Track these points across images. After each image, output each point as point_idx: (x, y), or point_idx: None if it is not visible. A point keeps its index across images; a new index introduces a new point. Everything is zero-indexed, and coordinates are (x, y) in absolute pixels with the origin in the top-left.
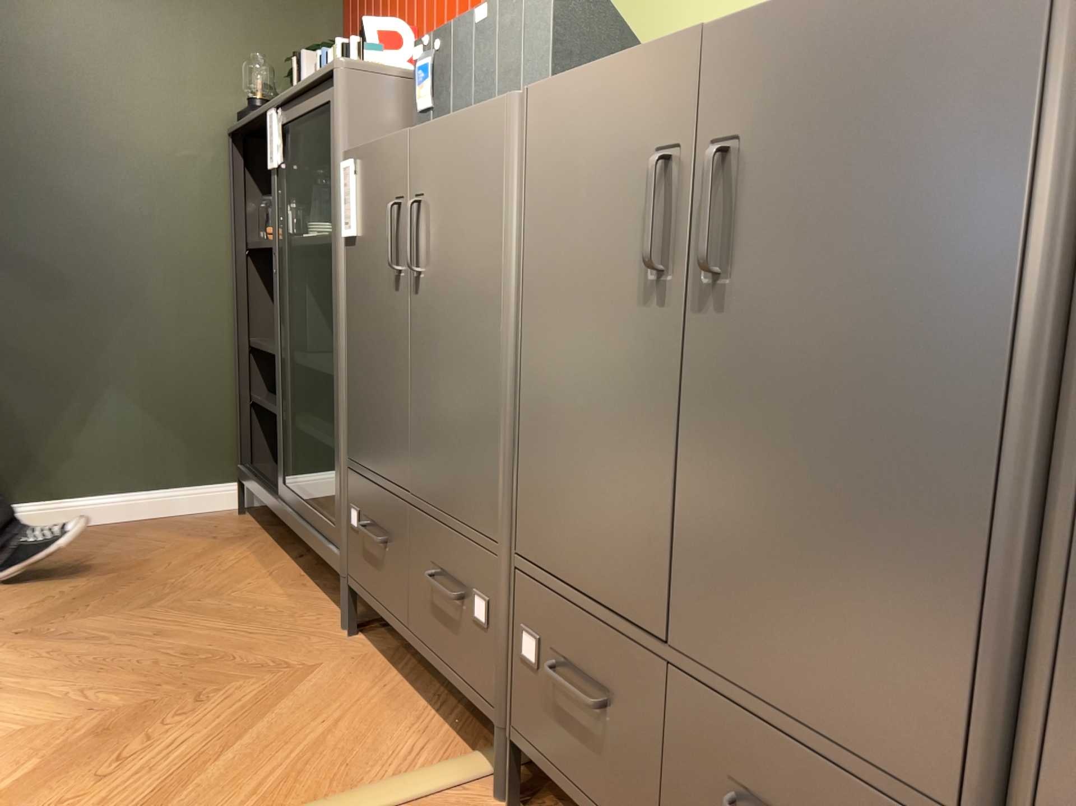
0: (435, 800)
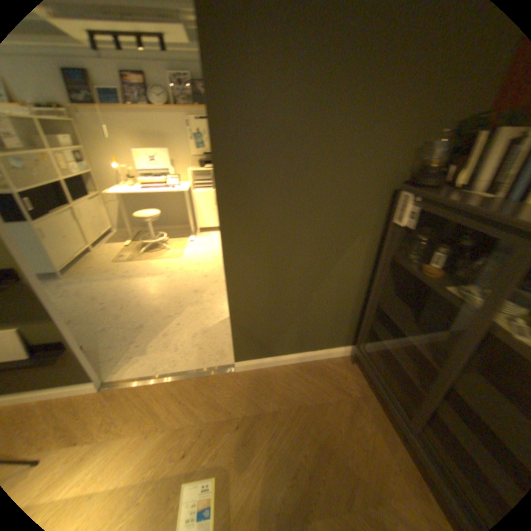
0: None
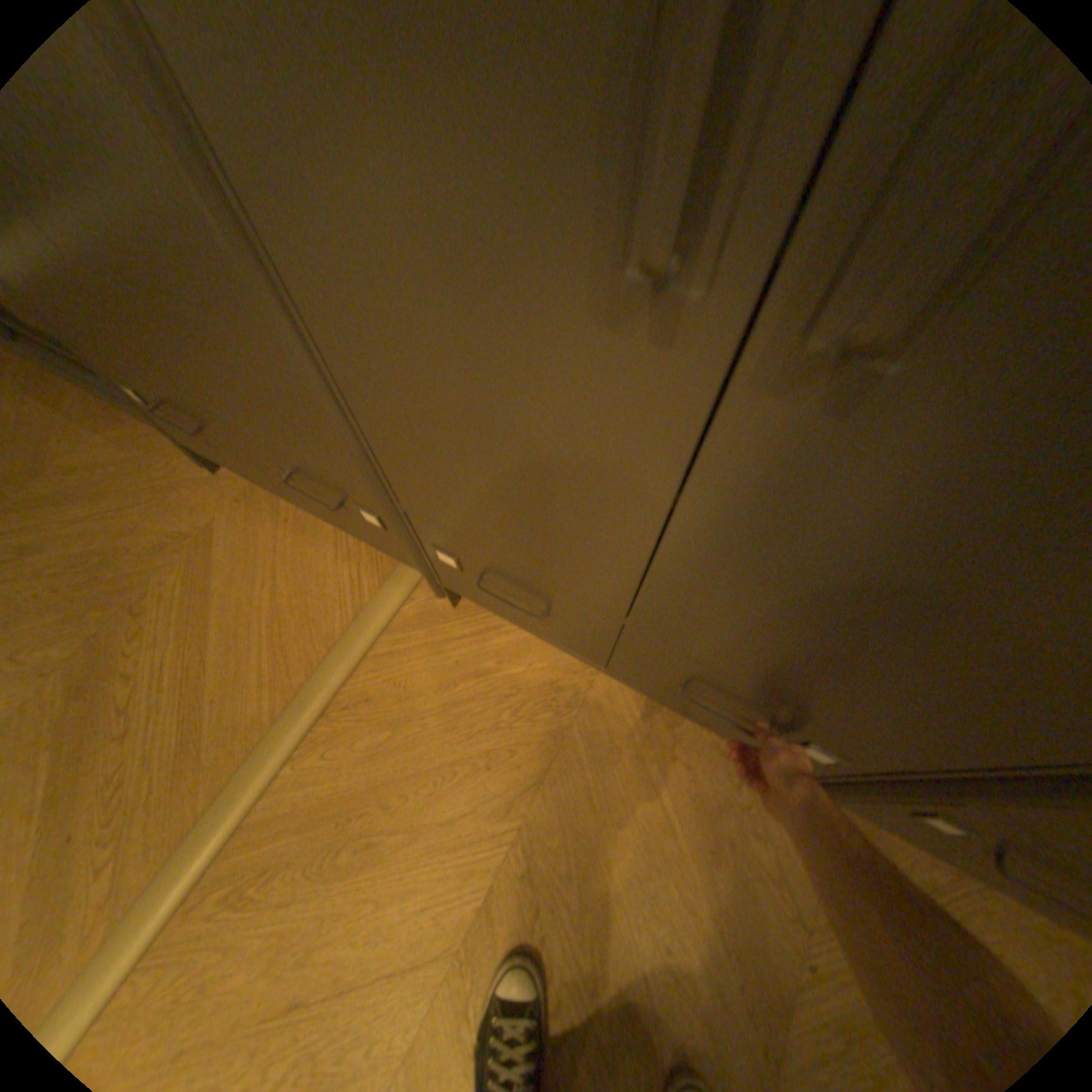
0: (396, 621)
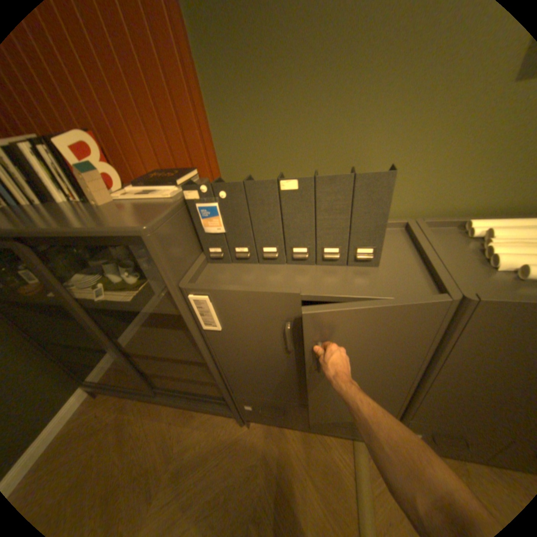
0: (372, 472)
